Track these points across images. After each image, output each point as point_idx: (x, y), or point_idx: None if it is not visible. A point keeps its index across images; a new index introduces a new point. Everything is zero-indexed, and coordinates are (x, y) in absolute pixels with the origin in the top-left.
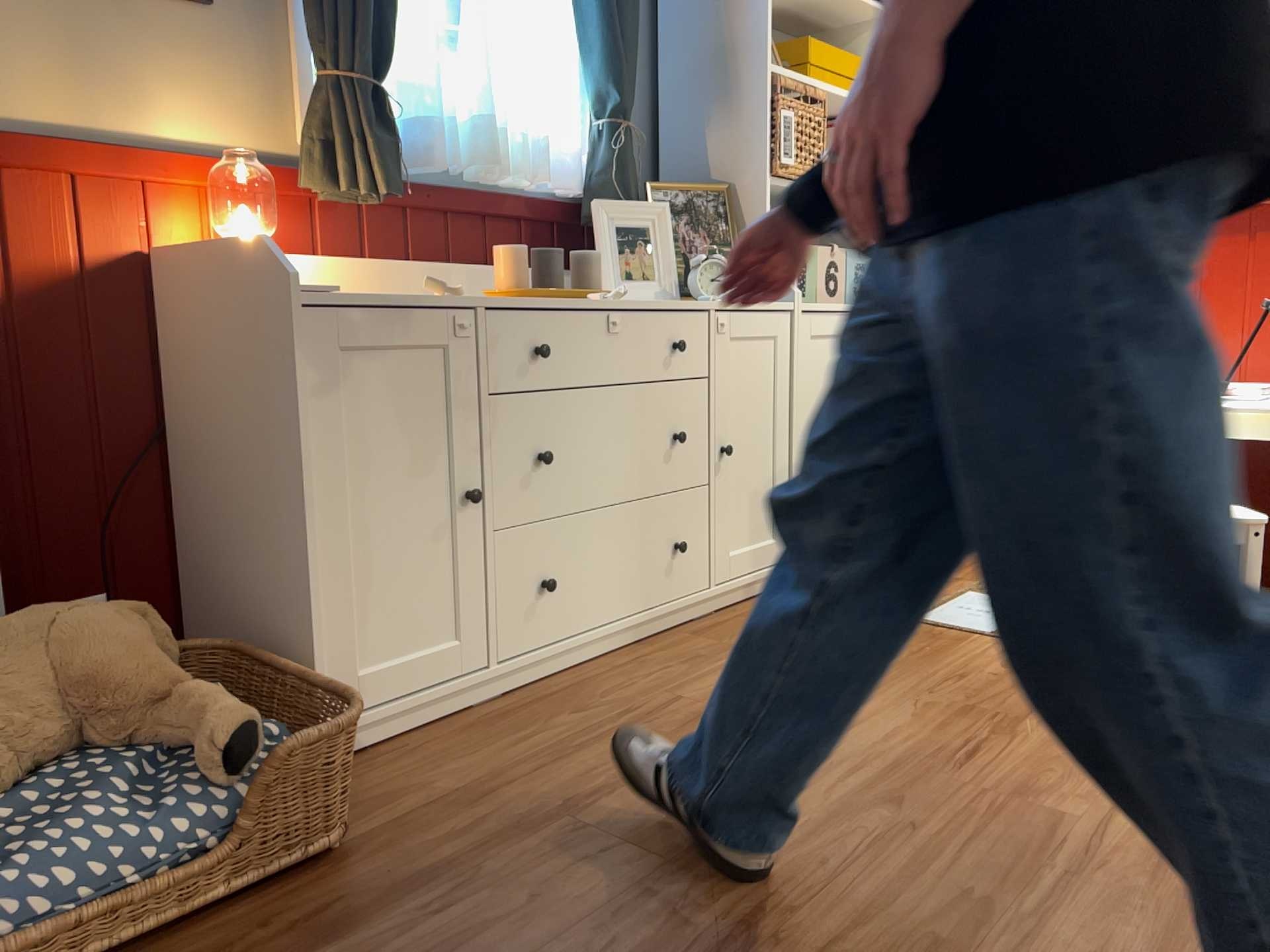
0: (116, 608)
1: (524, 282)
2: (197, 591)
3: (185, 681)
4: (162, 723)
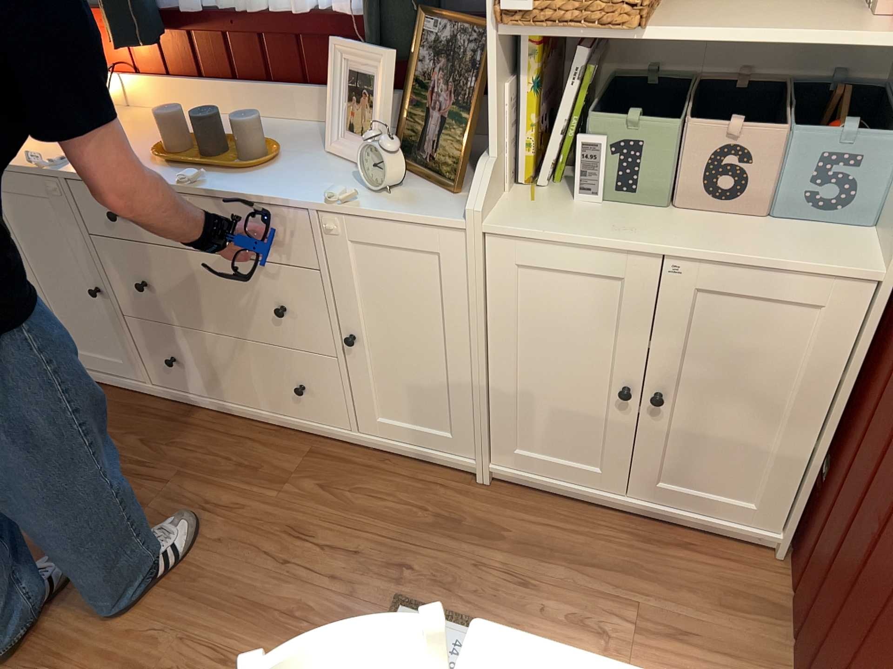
0: None
1: (179, 146)
2: None
3: None
4: None
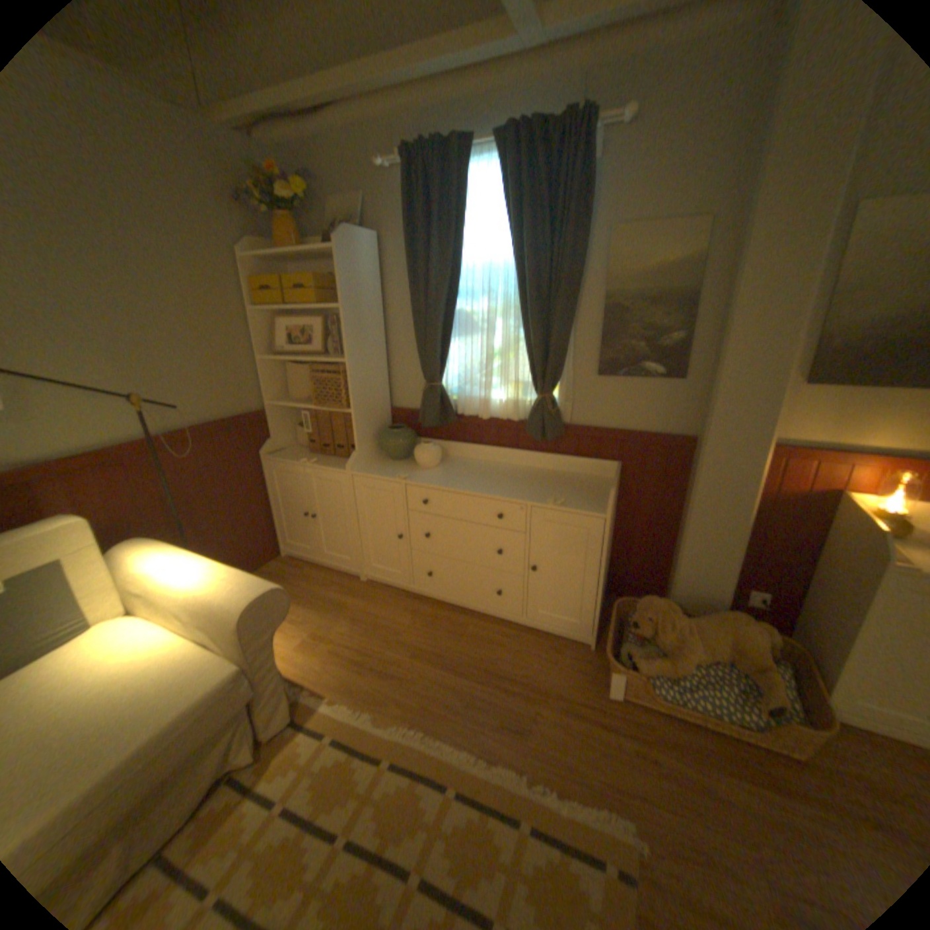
0: (762, 630)
1: None
2: (807, 615)
3: (774, 669)
4: (759, 679)
